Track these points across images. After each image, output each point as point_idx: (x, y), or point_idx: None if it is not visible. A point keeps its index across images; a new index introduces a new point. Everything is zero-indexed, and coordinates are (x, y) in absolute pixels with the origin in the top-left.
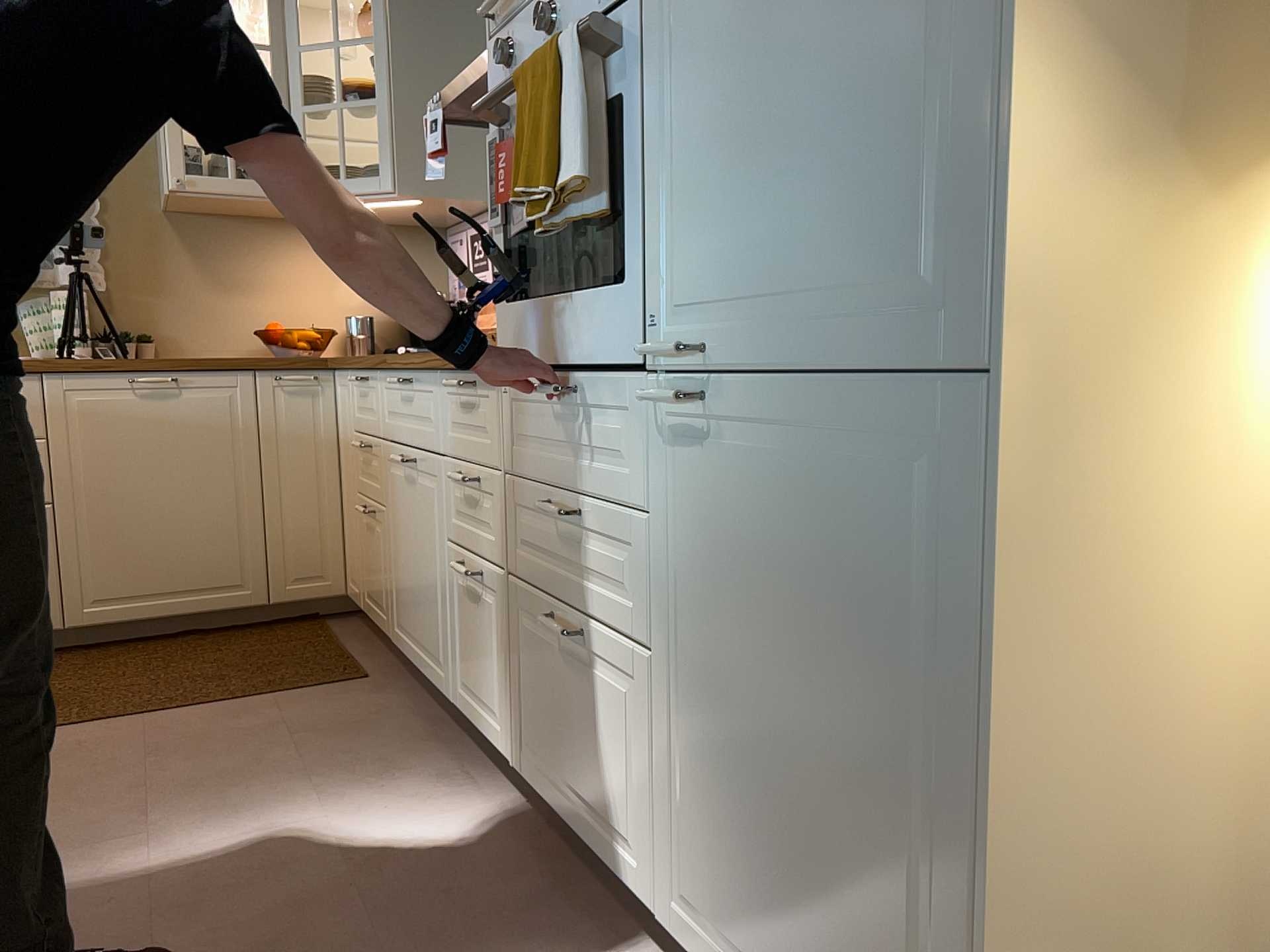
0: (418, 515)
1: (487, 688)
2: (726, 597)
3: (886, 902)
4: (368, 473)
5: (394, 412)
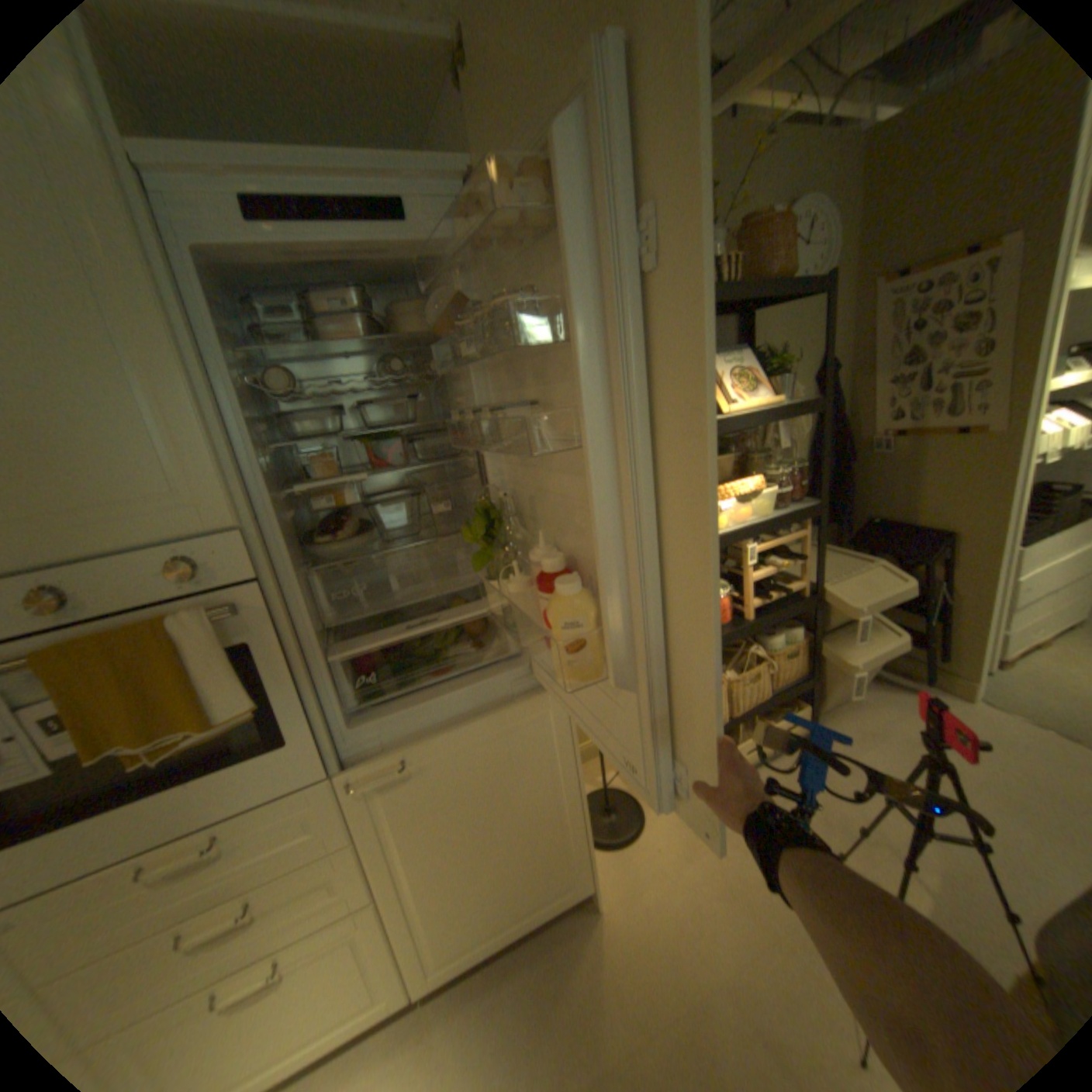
0: None
1: None
2: (430, 834)
3: (542, 851)
4: None
5: None
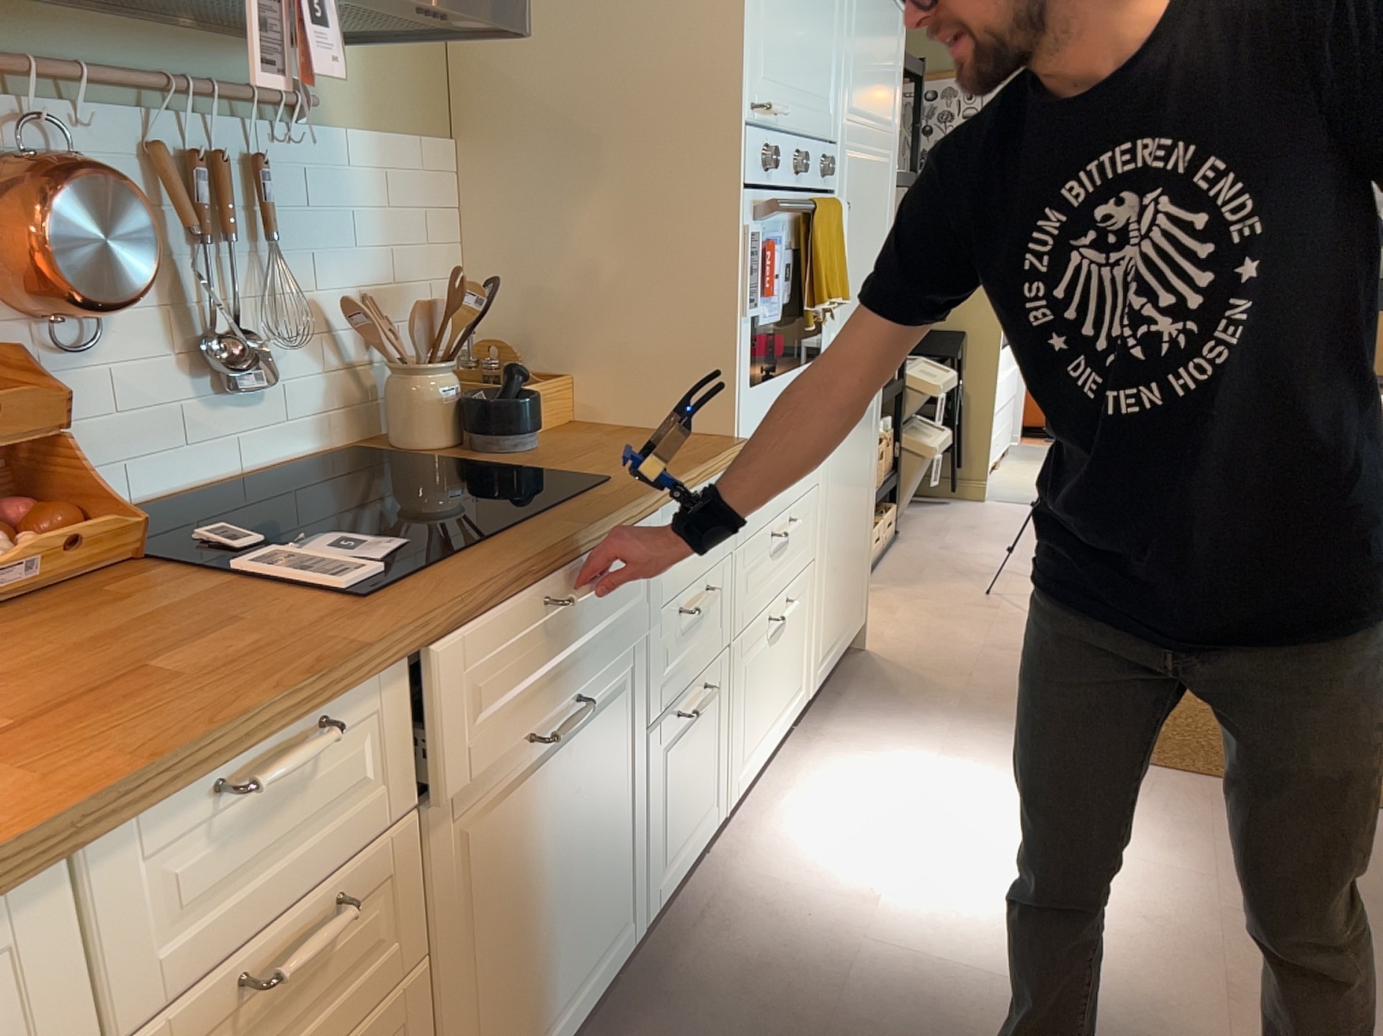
0: (575, 788)
1: (701, 797)
2: (839, 493)
3: (860, 550)
4: (280, 1032)
5: (486, 689)
